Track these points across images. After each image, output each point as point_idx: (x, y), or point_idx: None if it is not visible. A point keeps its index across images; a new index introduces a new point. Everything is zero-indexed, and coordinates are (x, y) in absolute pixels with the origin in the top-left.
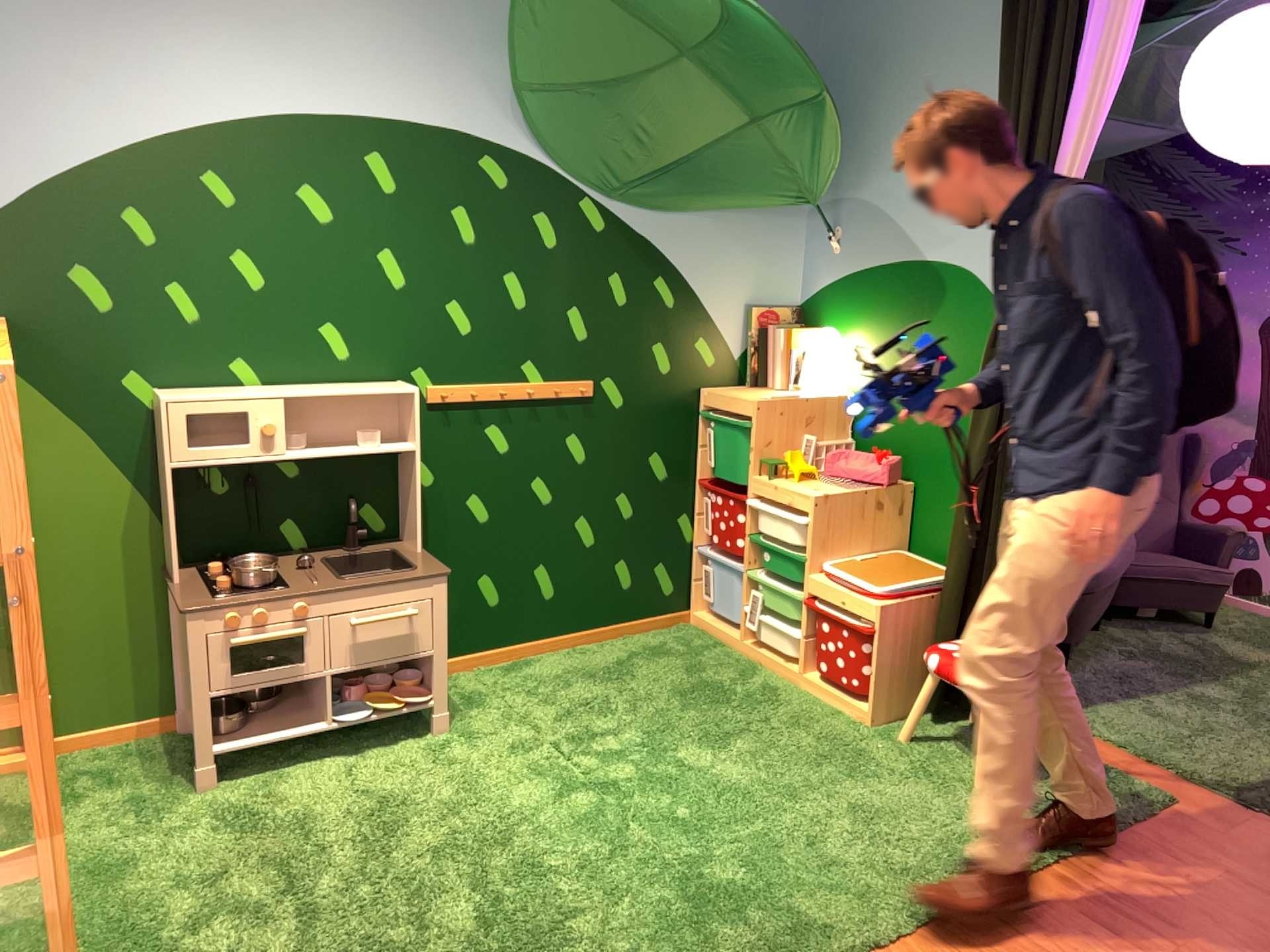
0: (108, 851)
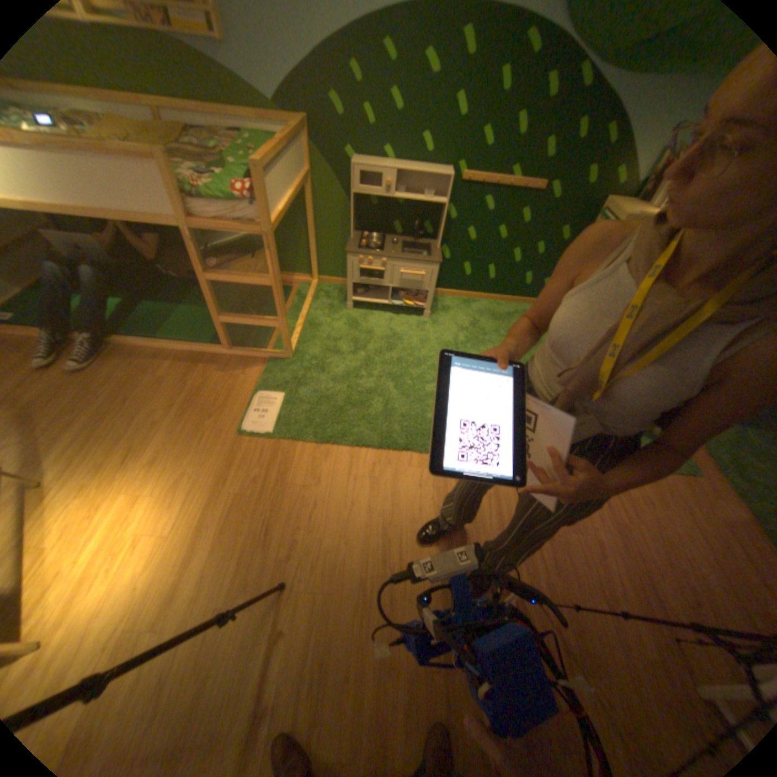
0: (312, 321)
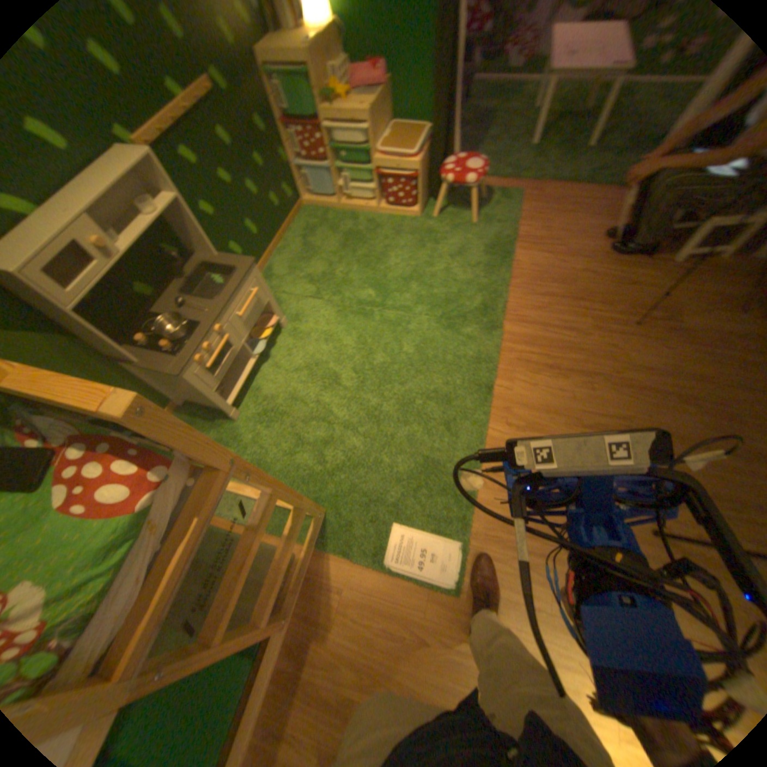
0: None
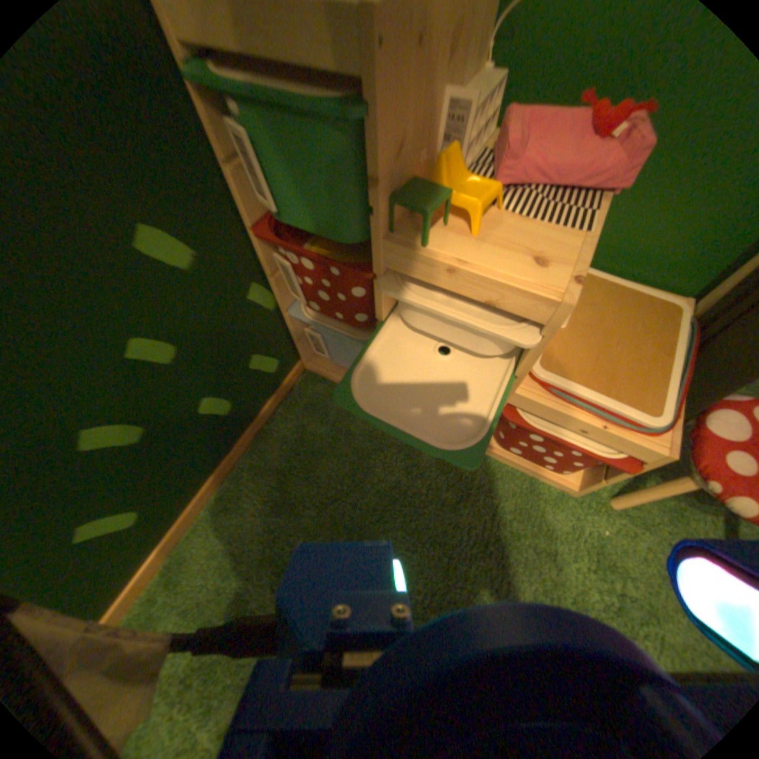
0: None
